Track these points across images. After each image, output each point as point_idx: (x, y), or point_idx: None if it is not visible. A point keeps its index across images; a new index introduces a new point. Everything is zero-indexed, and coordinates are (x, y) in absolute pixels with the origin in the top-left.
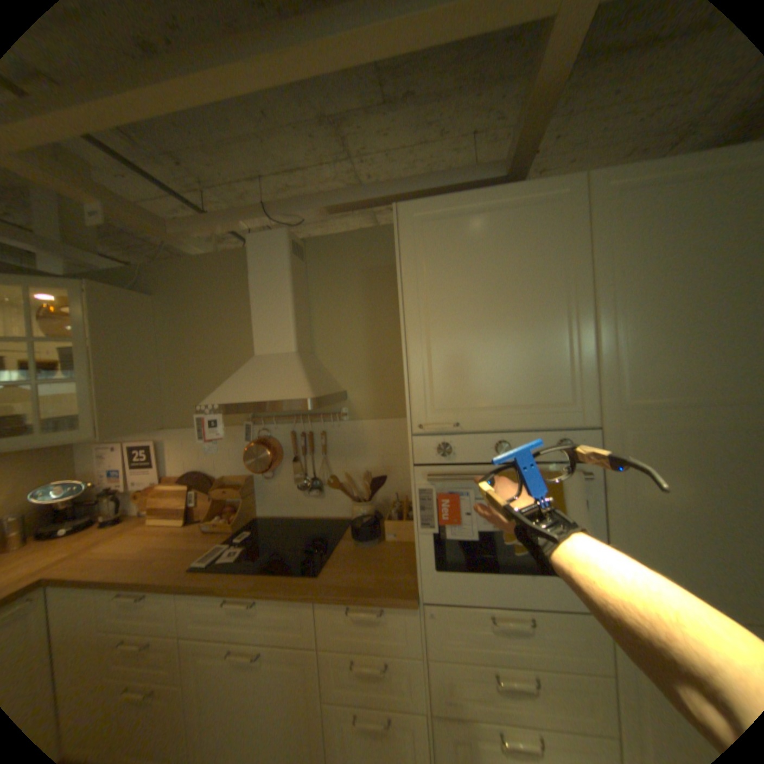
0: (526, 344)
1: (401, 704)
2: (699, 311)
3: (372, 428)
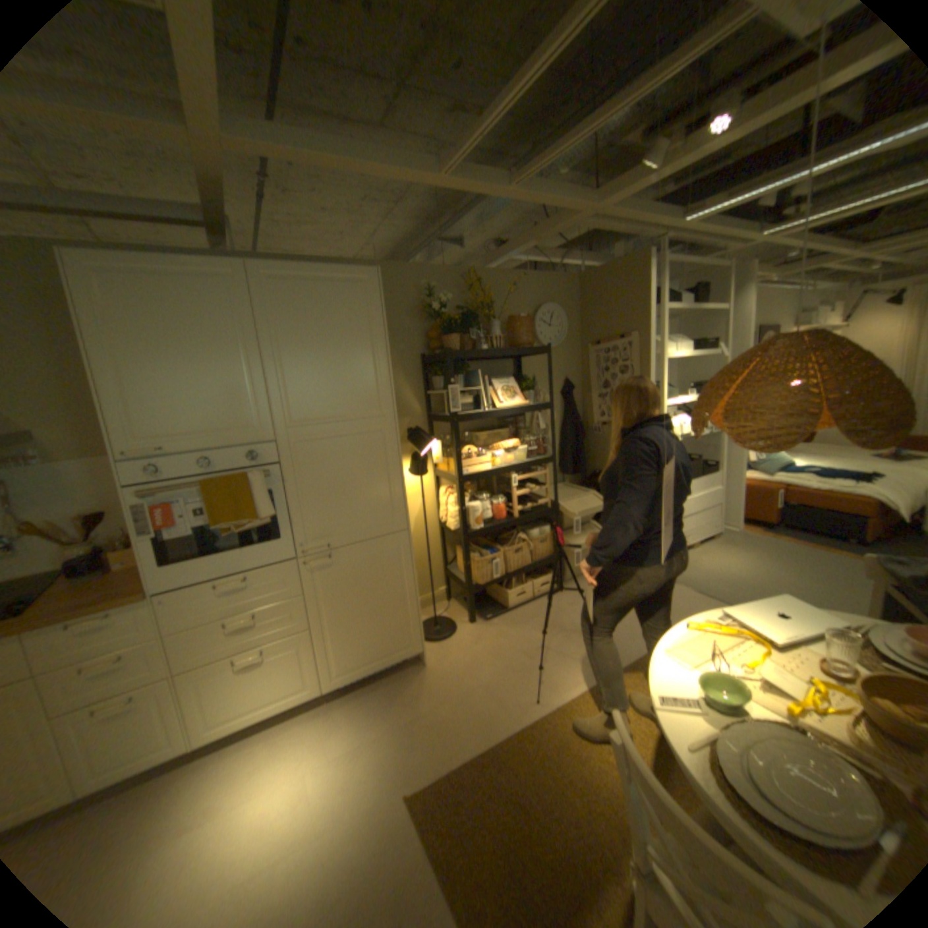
0: (211, 385)
1: (140, 683)
2: (324, 367)
3: (78, 470)
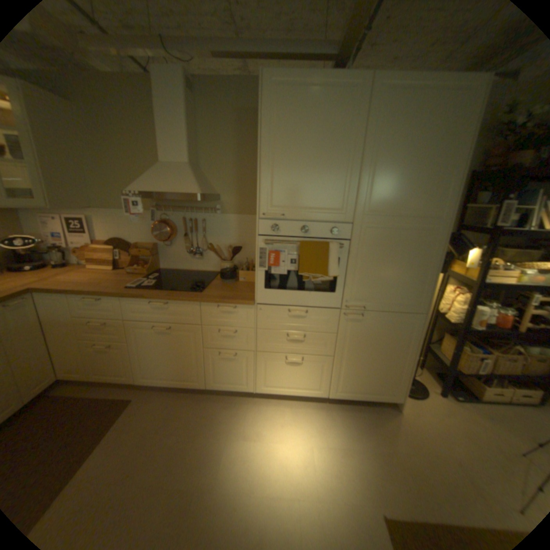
0: (325, 174)
1: (242, 347)
2: (408, 167)
3: (235, 220)
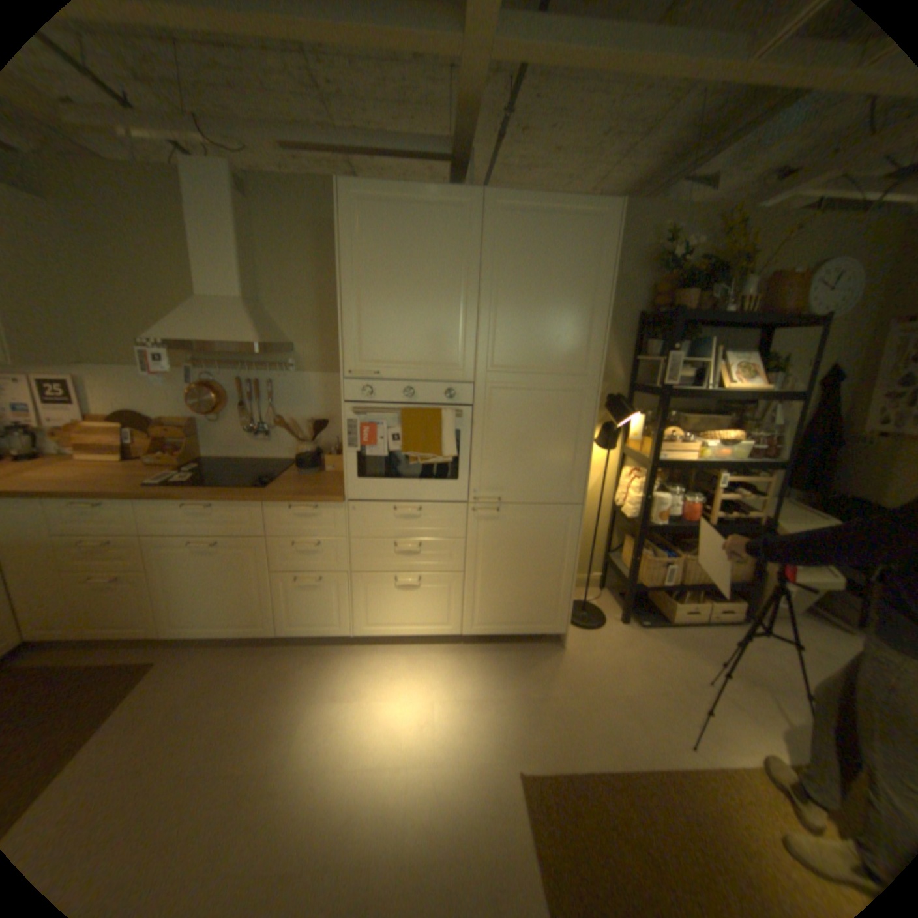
0: (430, 318)
1: (330, 567)
2: (538, 310)
3: (318, 381)
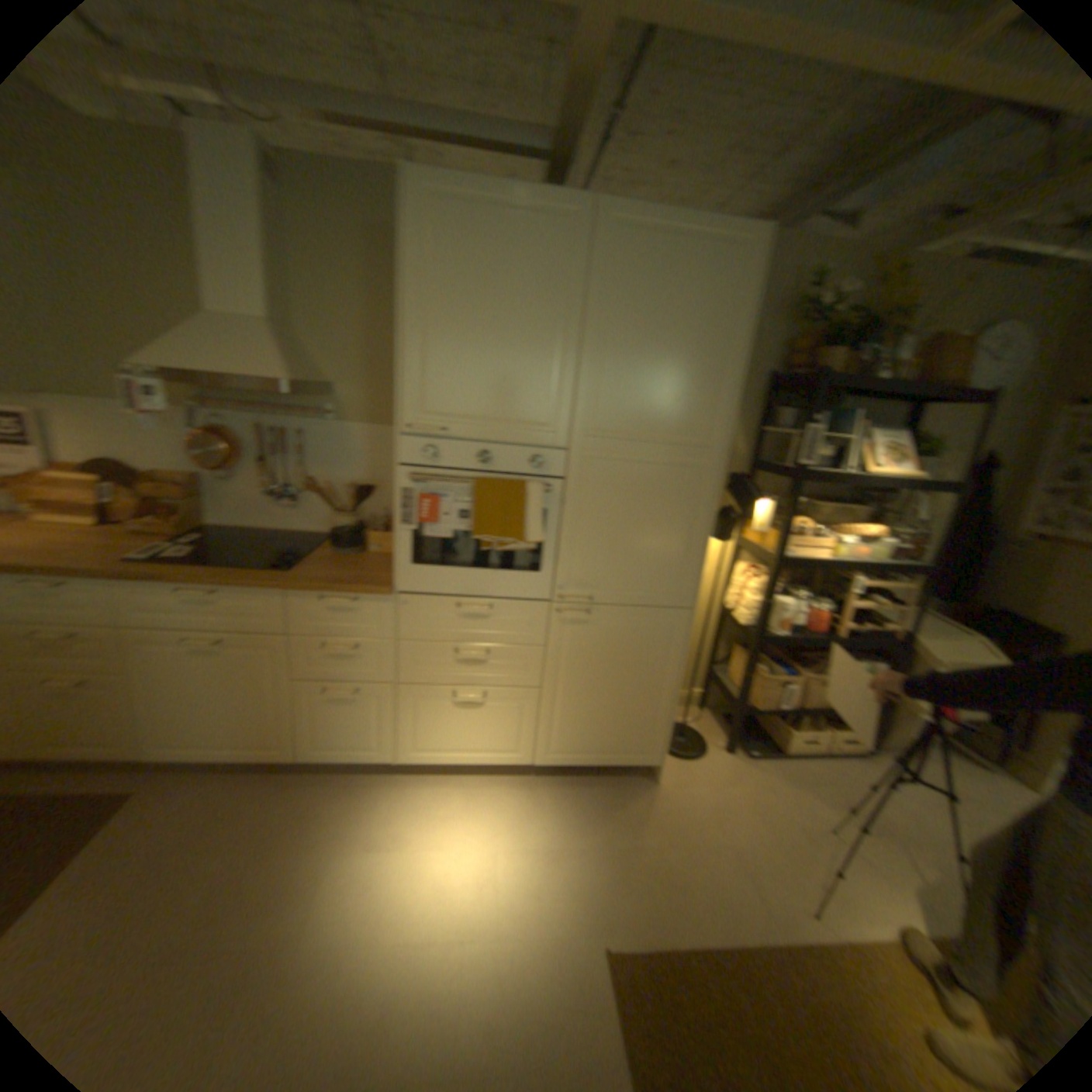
0: (514, 361)
1: (366, 678)
2: (652, 361)
3: (358, 434)
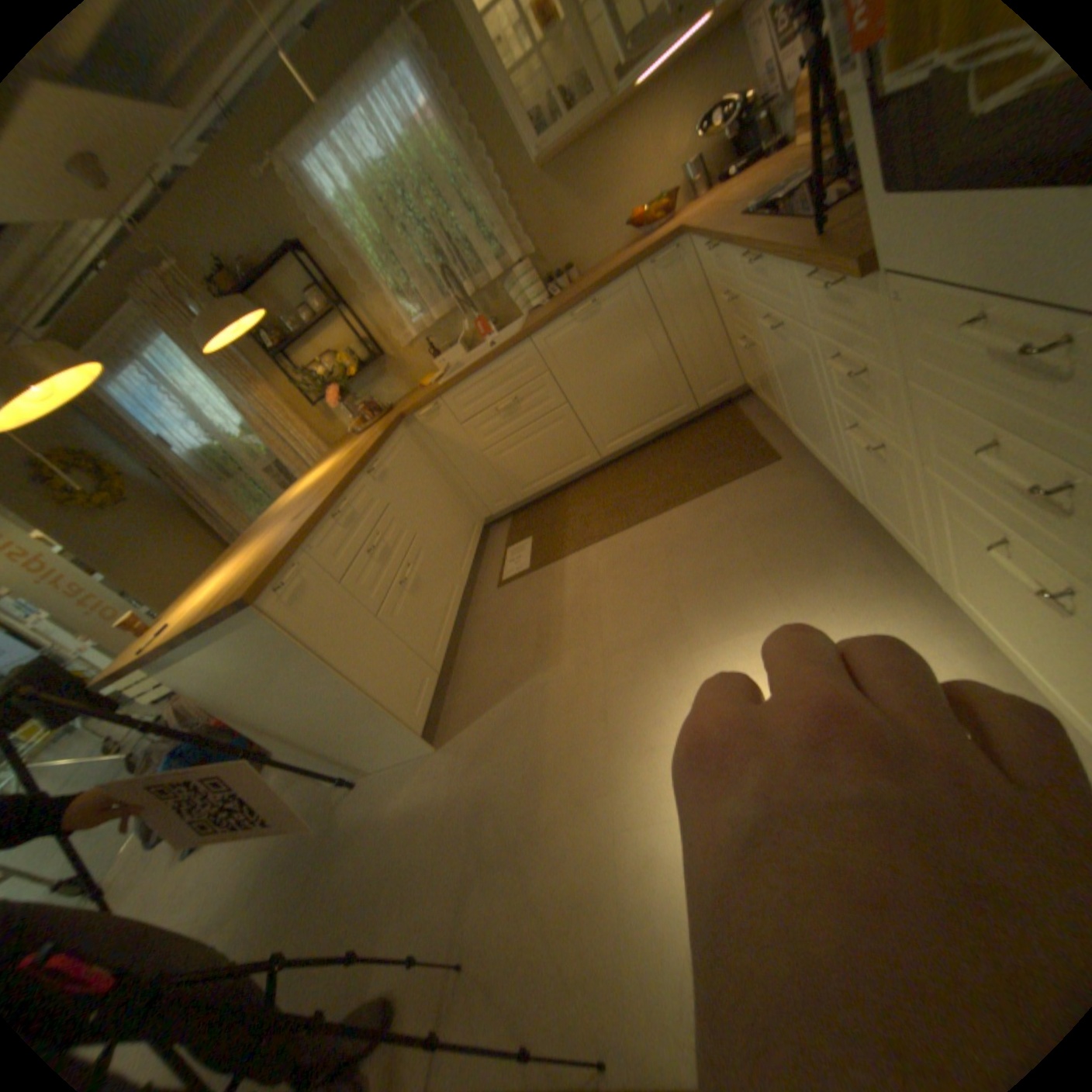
0: None
1: (894, 429)
2: None
3: None
